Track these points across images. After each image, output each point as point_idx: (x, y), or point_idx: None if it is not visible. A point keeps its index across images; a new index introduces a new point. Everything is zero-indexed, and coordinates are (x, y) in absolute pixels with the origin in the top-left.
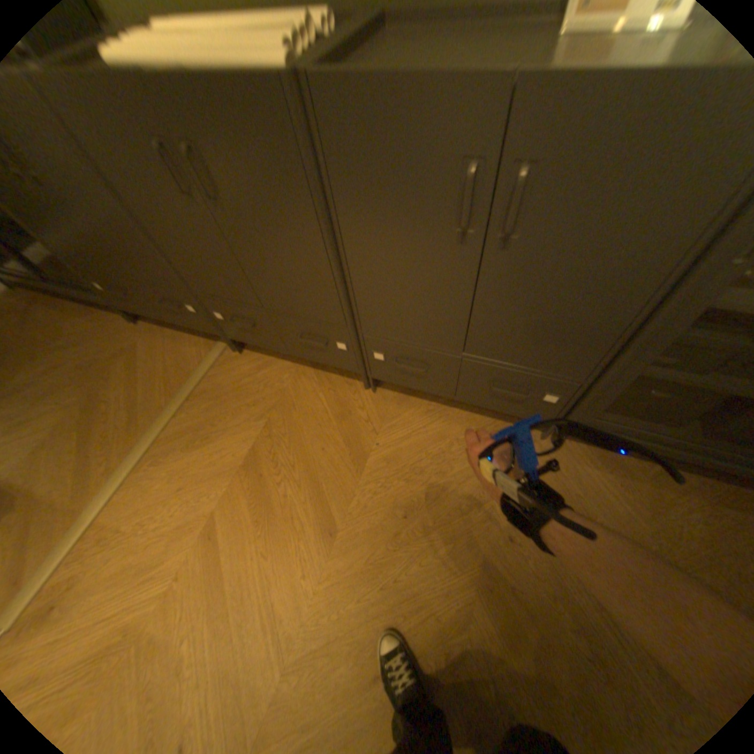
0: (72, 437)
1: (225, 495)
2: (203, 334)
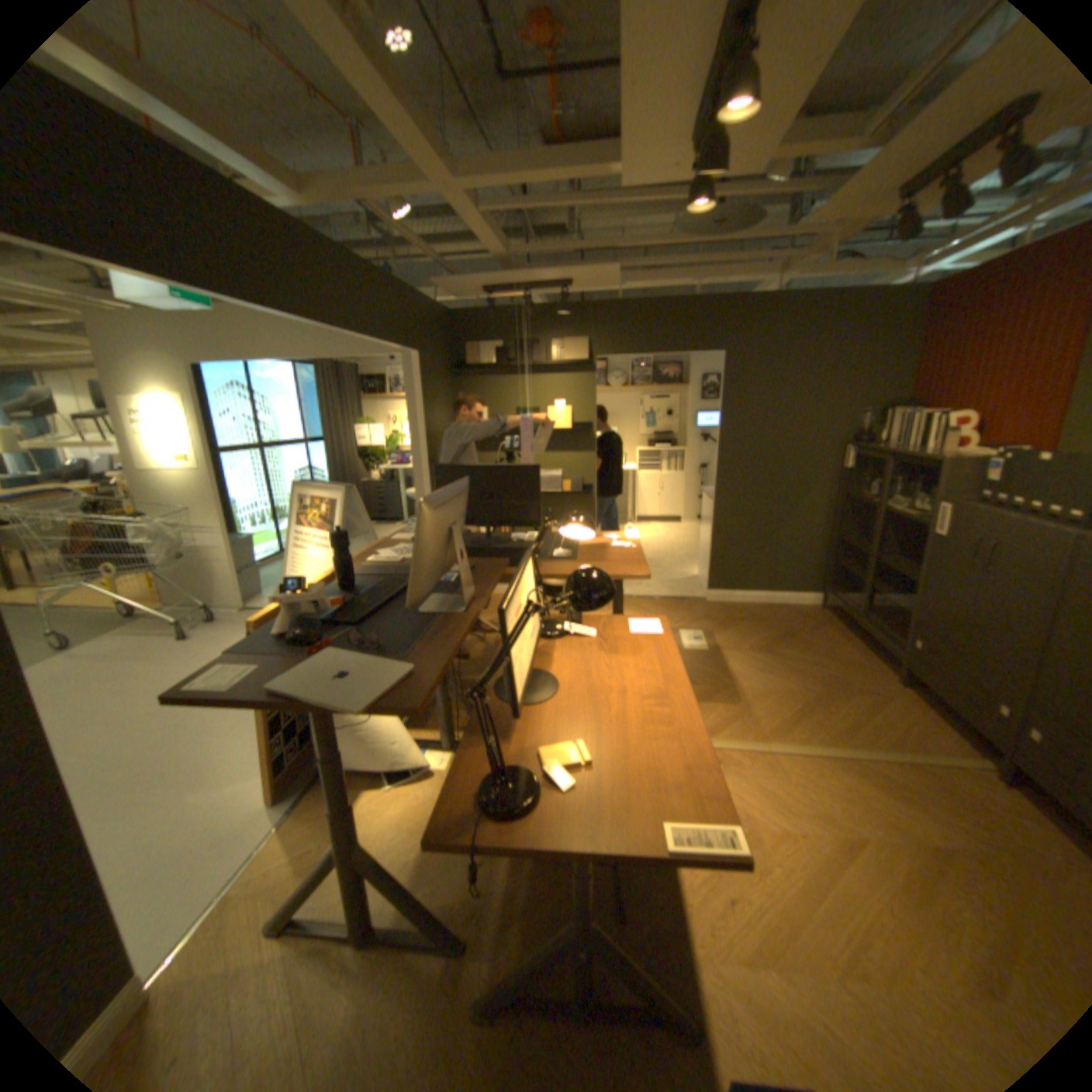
0: (796, 705)
1: (890, 848)
2: (971, 743)
